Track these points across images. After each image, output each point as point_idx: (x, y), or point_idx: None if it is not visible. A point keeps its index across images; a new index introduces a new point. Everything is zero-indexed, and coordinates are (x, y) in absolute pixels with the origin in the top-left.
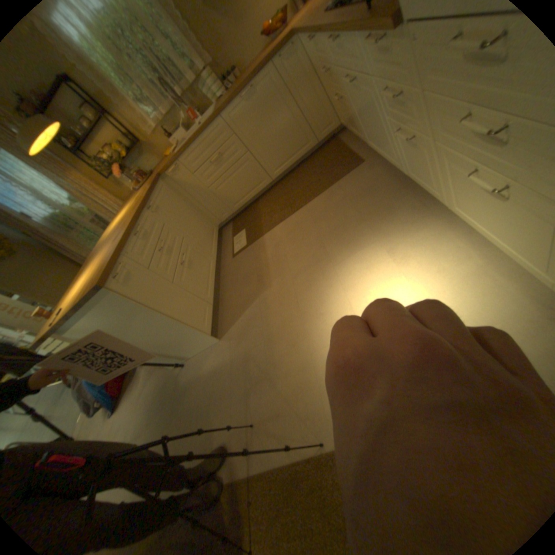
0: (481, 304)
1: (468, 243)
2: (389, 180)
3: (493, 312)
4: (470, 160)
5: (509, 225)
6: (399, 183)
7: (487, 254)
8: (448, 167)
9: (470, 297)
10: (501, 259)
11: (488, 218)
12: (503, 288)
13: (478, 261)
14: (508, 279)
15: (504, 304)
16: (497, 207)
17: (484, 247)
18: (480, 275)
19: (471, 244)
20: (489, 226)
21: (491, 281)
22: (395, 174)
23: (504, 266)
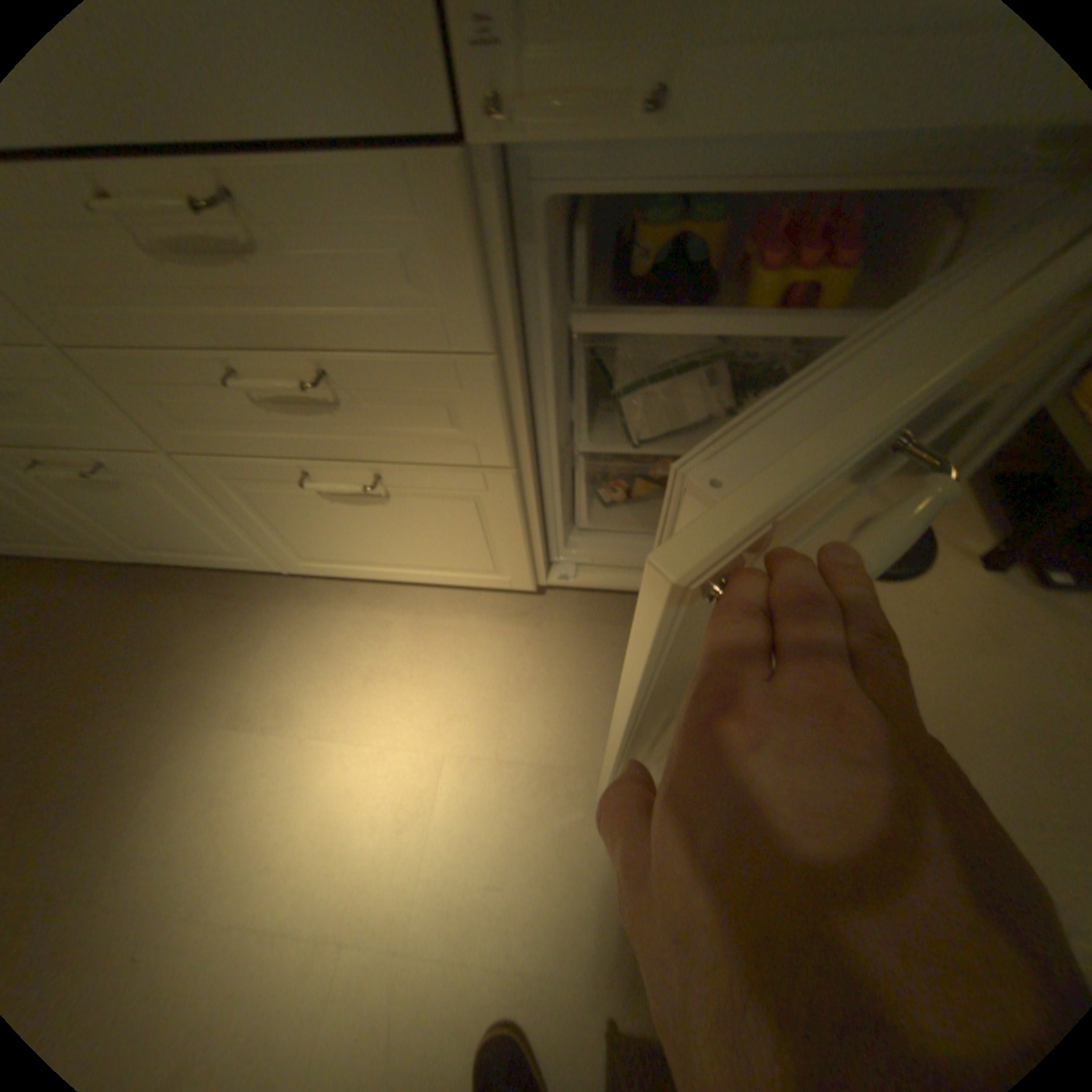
0: (467, 677)
1: (365, 612)
2: (85, 600)
3: (489, 674)
4: (282, 469)
5: (411, 543)
6: (123, 594)
7: (403, 609)
8: (240, 503)
9: (446, 680)
10: (426, 603)
11: (372, 553)
12: (466, 636)
13: (404, 625)
14: (459, 621)
15: (488, 653)
16: (378, 527)
17: (390, 603)
18: (425, 642)
19: (370, 610)
20: (380, 565)
21: (446, 639)
22: (93, 583)
23: (438, 609)
